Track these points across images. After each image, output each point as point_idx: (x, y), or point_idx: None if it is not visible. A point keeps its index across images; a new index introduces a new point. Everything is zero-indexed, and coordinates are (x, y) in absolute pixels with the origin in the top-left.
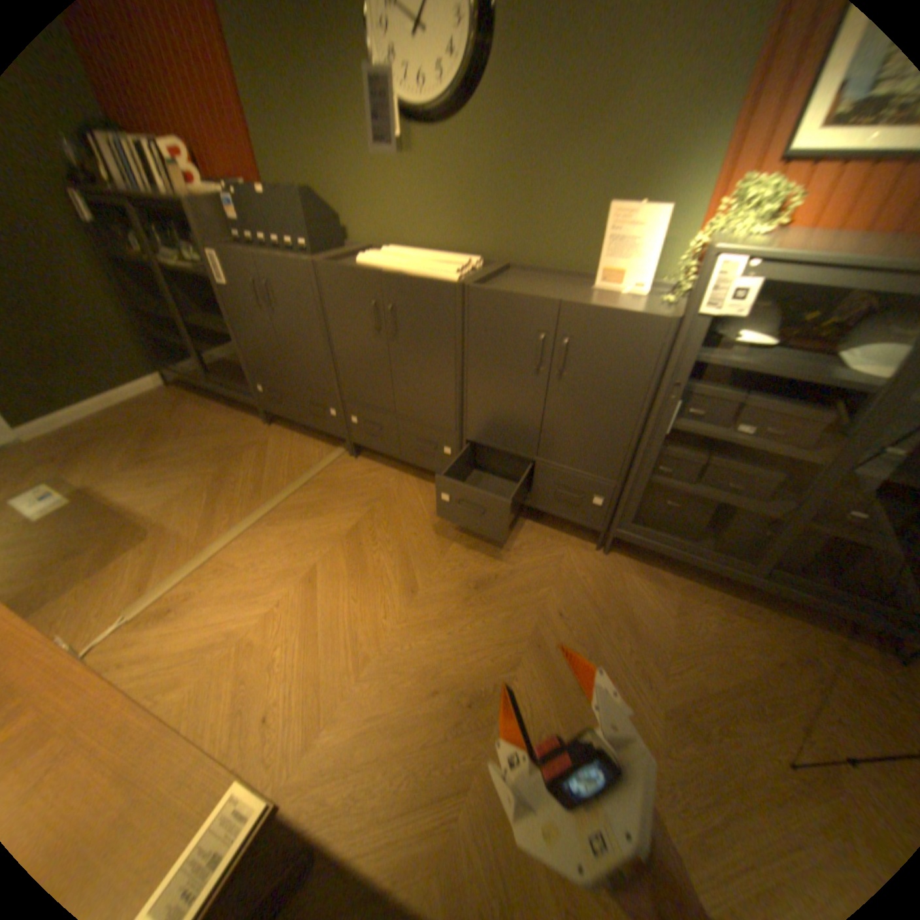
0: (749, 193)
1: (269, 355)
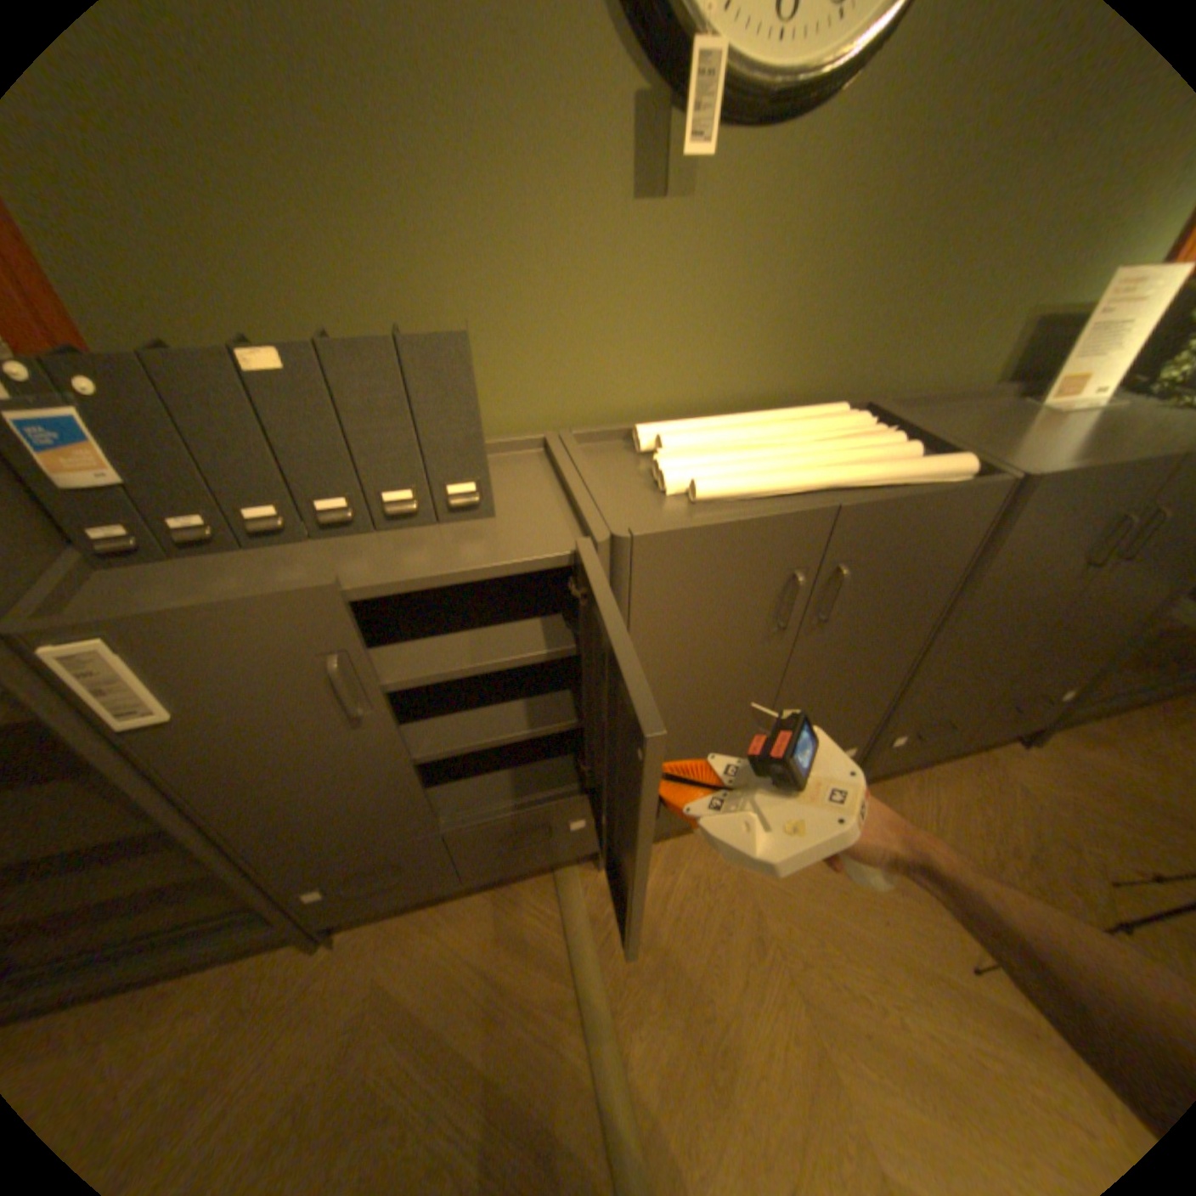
0: None
1: (370, 810)
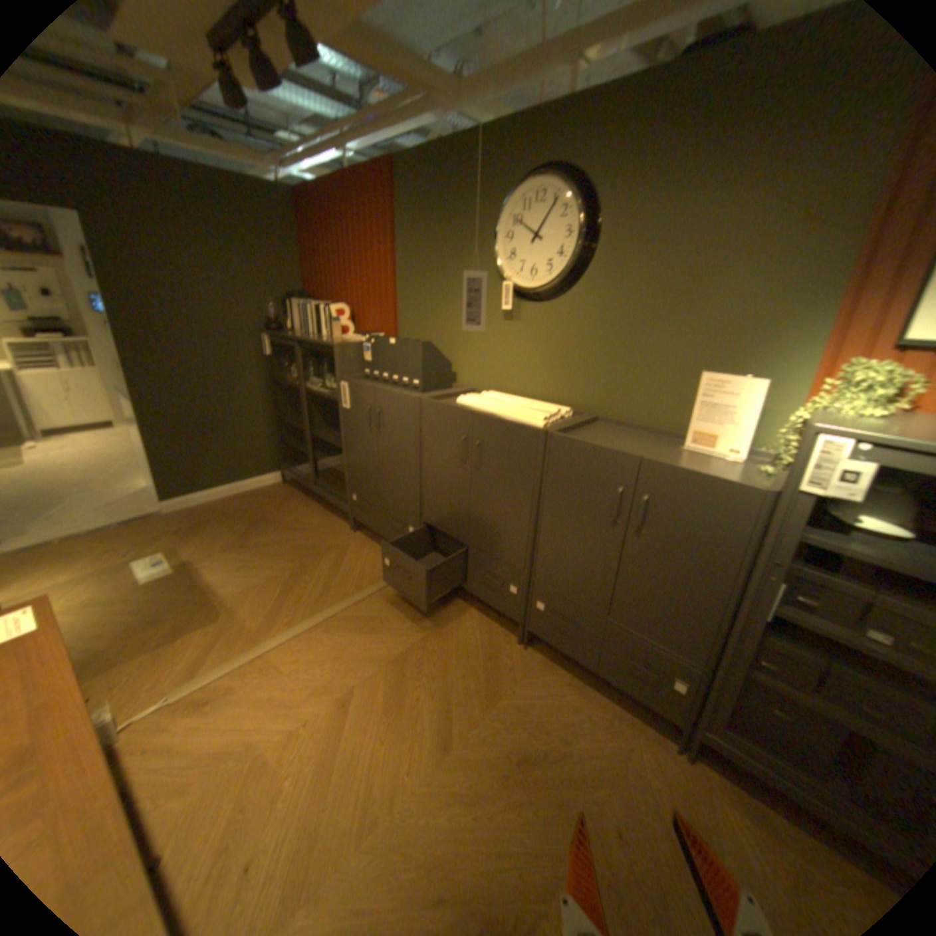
0: (858, 376)
1: (369, 468)
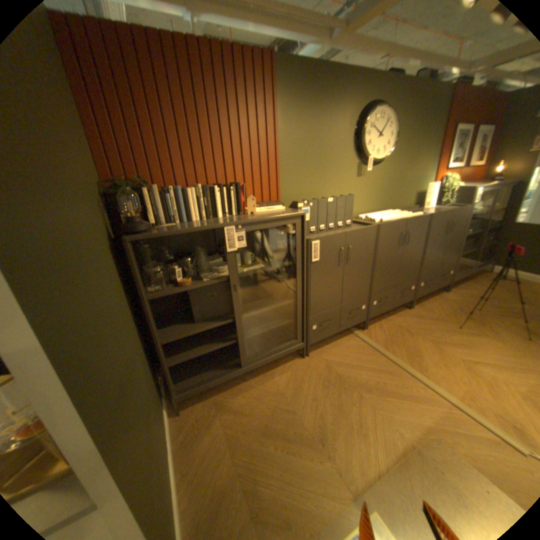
0: (456, 176)
1: (333, 294)
